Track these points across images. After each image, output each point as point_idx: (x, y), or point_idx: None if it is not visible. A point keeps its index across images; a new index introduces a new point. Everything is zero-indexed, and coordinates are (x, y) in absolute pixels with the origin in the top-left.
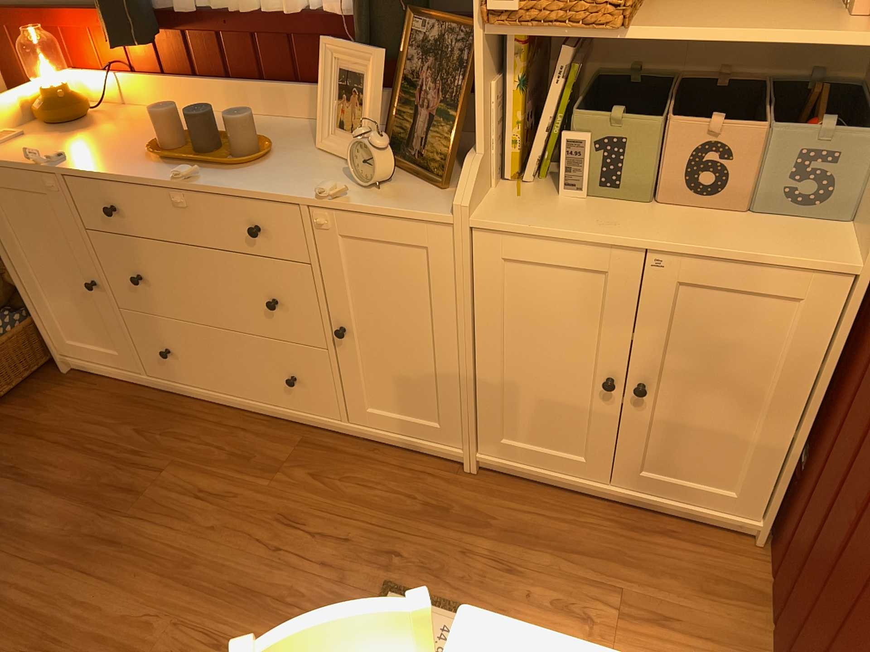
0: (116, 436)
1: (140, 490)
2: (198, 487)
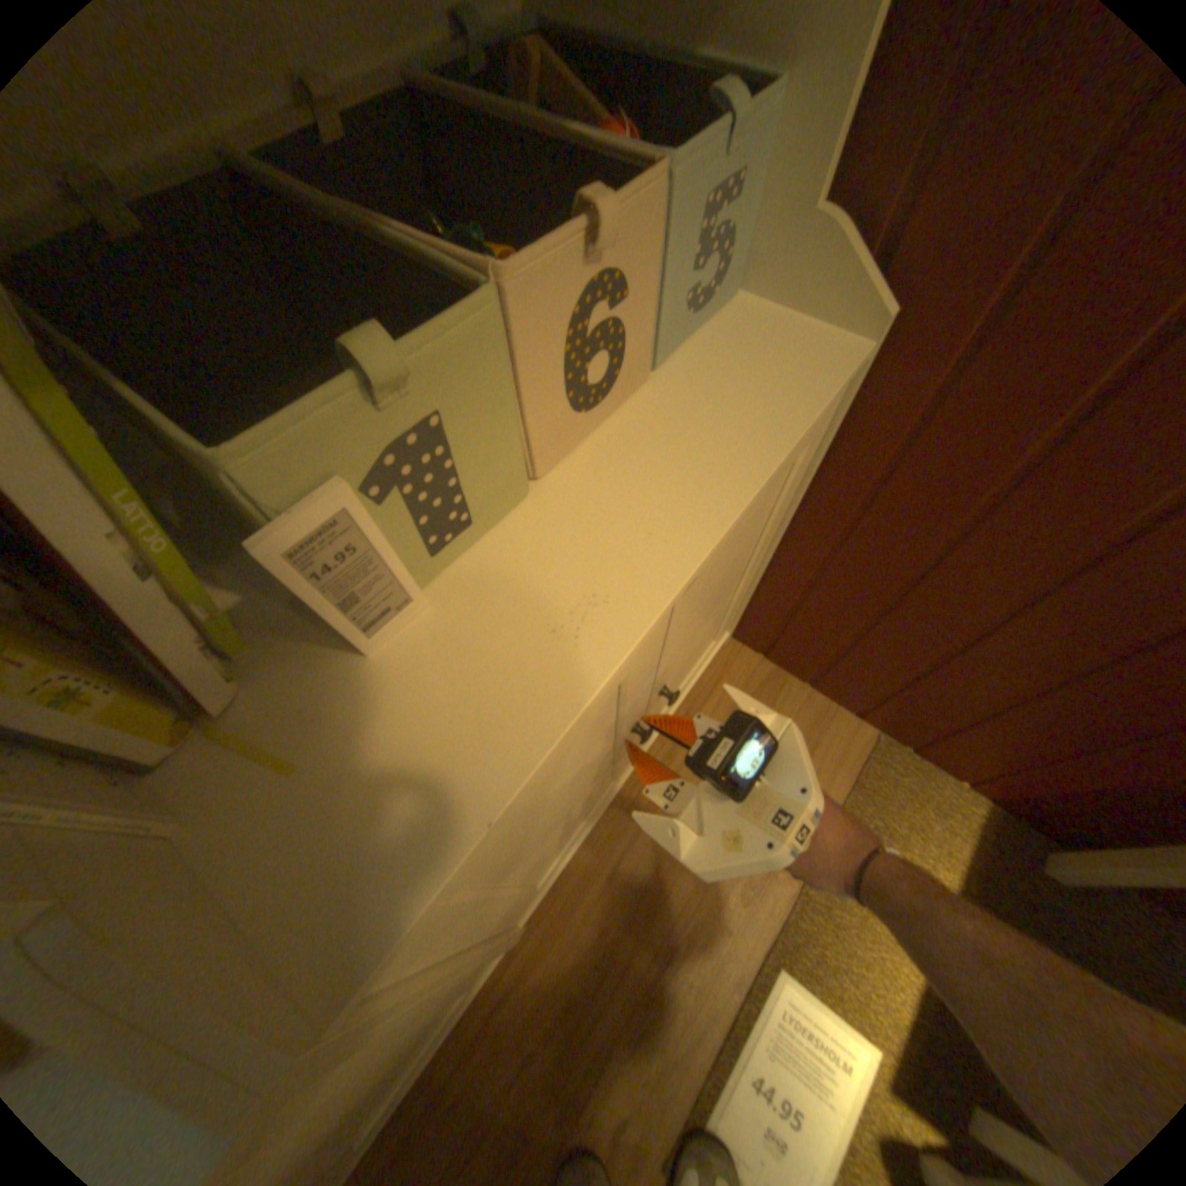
0: None
1: None
2: None
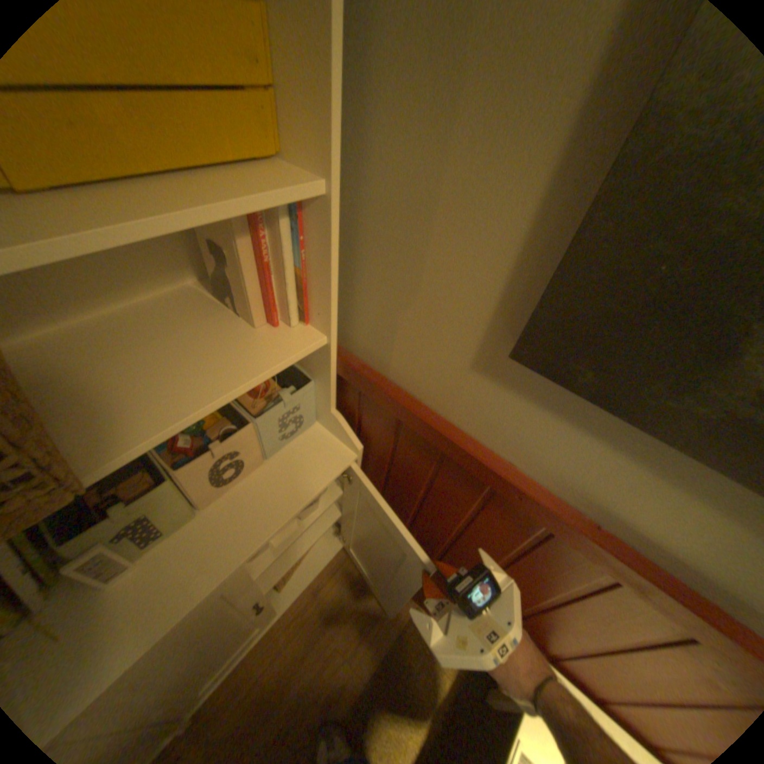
0: None
1: None
2: None
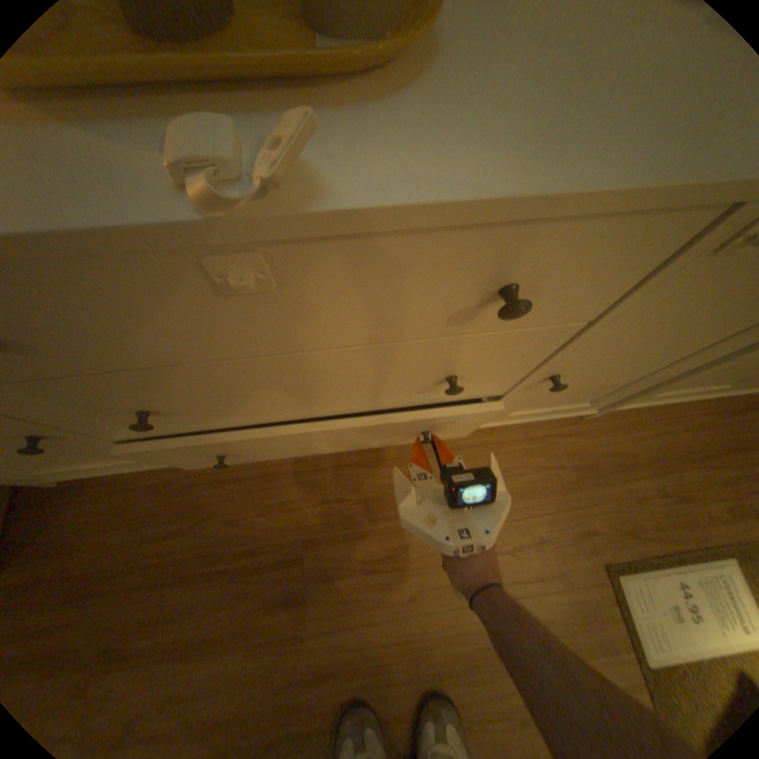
0: (201, 550)
1: (293, 606)
2: (356, 567)
